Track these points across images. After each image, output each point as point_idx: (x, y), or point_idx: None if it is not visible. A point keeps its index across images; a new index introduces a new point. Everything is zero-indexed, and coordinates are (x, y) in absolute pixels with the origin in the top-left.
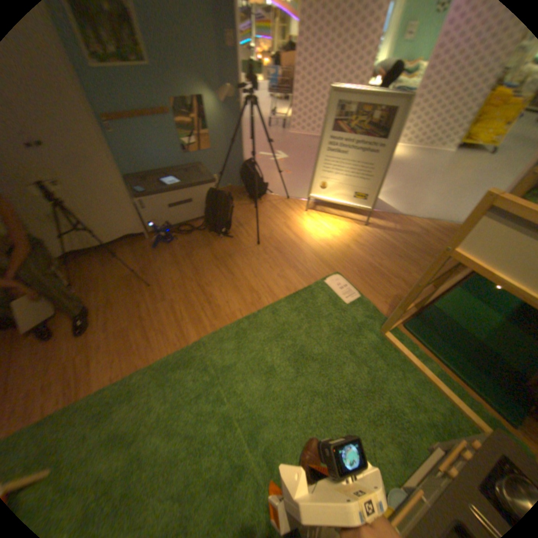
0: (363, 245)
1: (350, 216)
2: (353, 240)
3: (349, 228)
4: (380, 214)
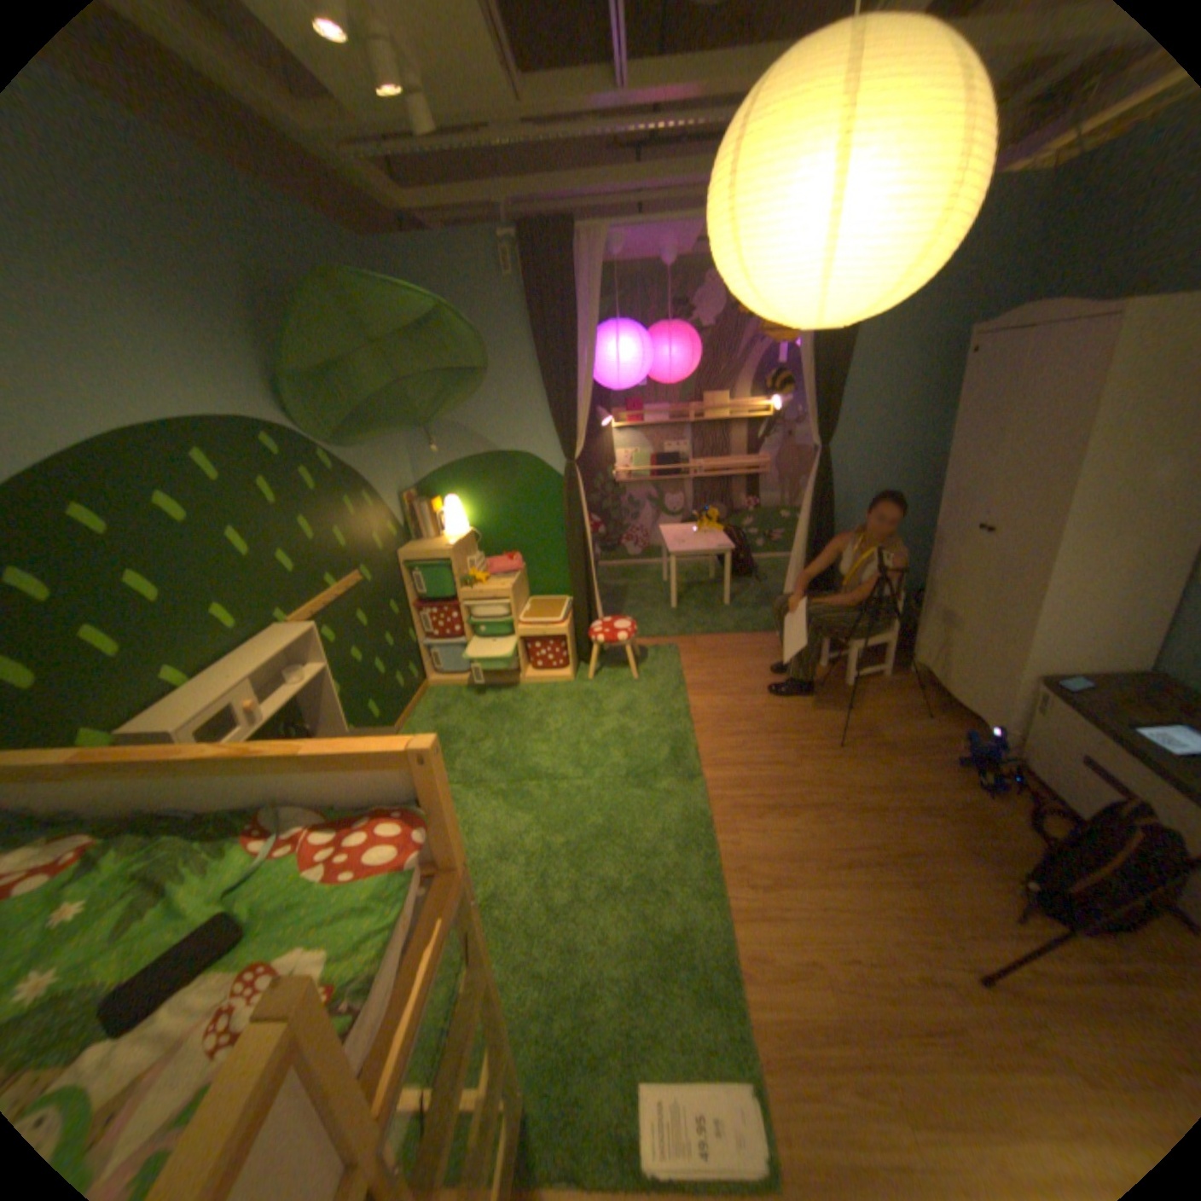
0: None
1: None
2: None
3: None
4: None
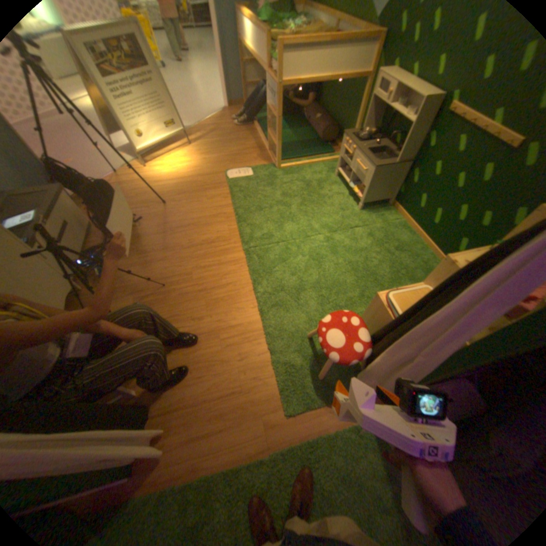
0: (207, 152)
1: (172, 147)
2: (199, 155)
3: (185, 152)
4: (183, 134)
